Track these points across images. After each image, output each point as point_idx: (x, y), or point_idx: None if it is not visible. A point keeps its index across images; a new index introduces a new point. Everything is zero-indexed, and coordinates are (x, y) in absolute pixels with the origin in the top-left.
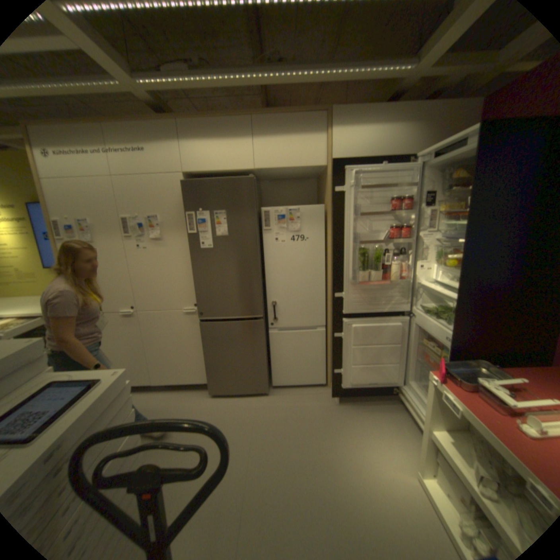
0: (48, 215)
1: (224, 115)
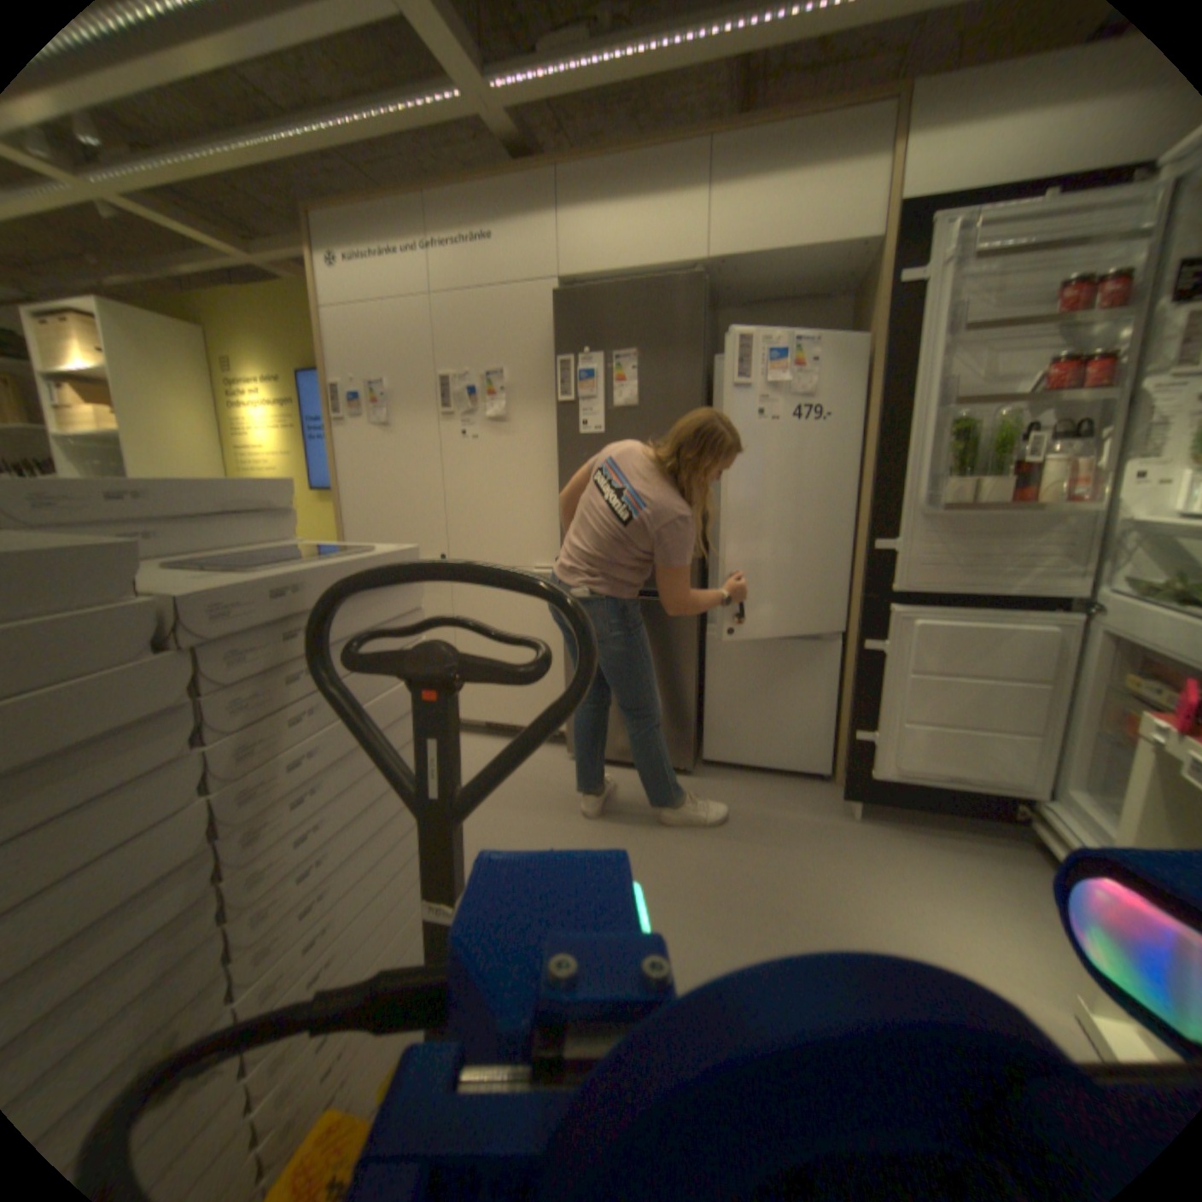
0: (323, 374)
1: (651, 142)
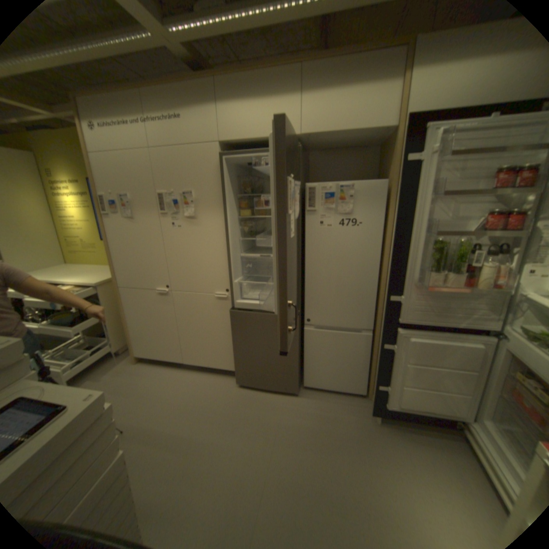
0: (94, 189)
1: (267, 65)
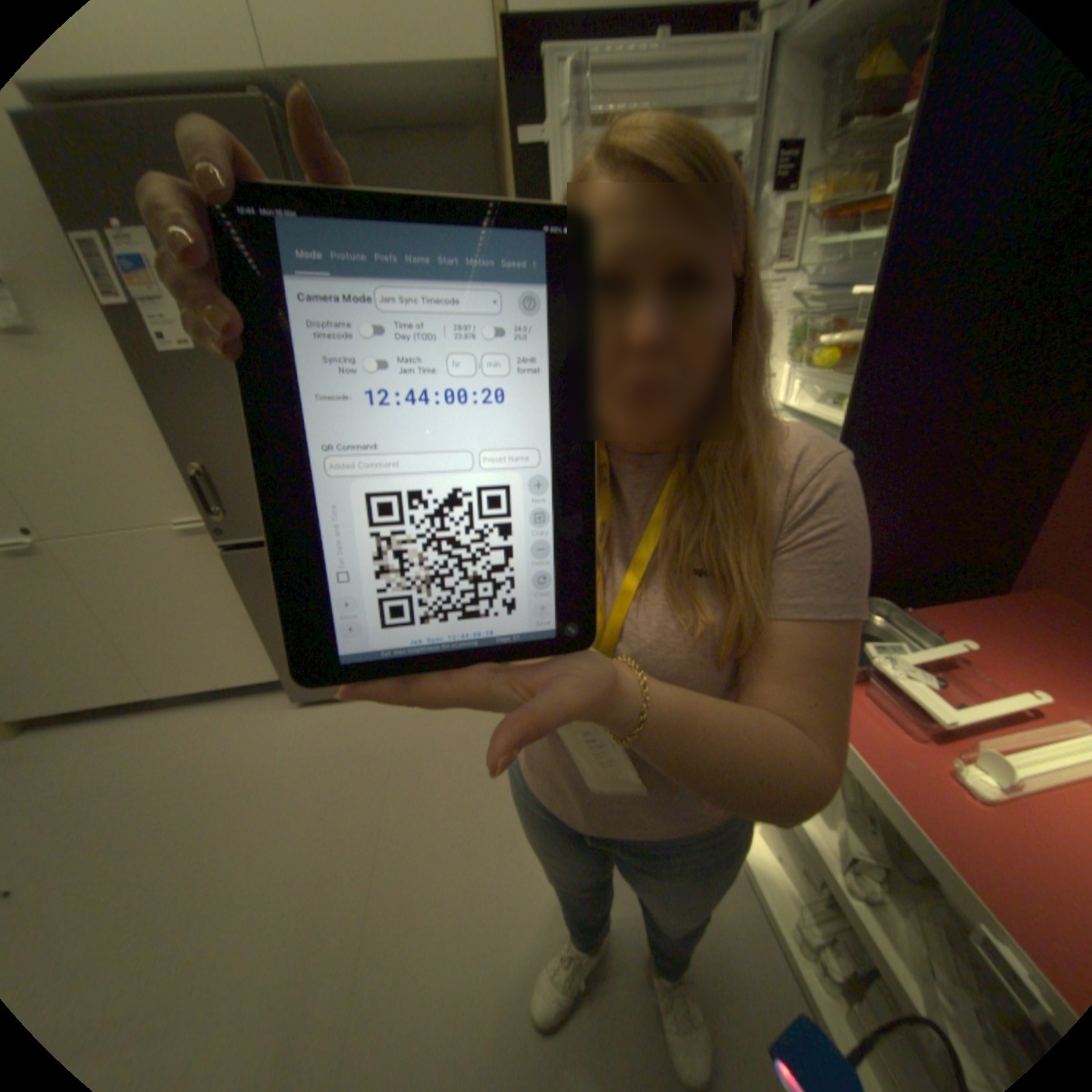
0: None
1: None
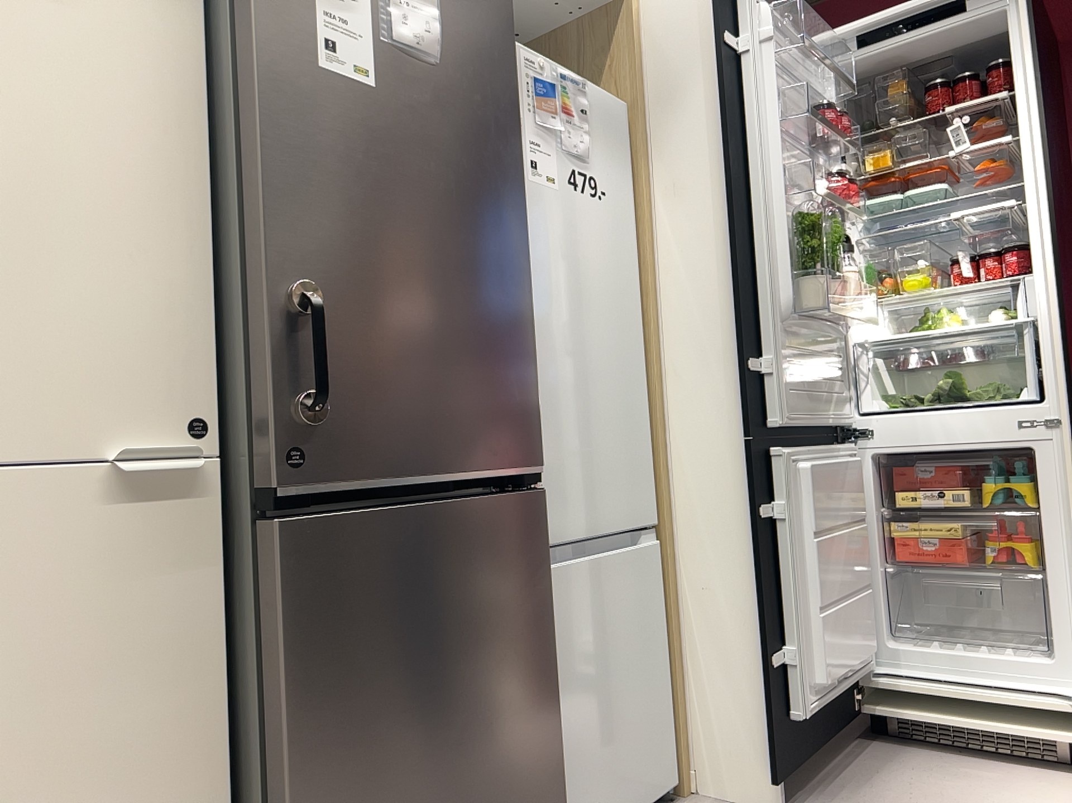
0: None
1: None
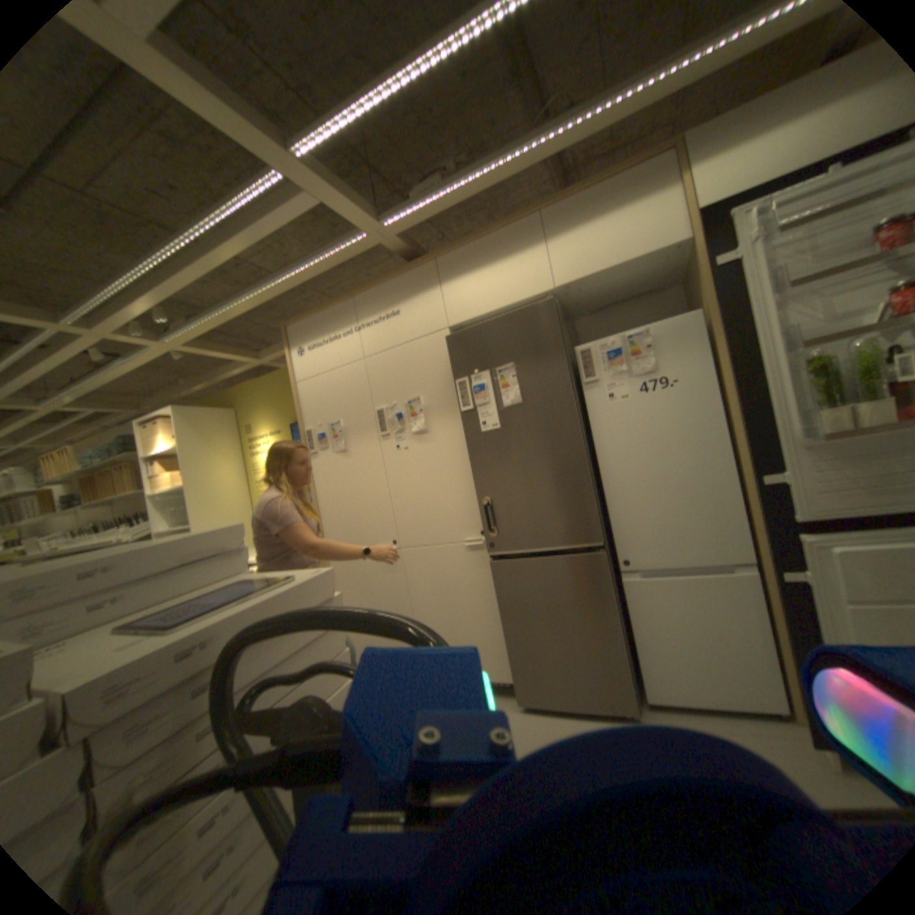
0: (301, 424)
1: (497, 225)
